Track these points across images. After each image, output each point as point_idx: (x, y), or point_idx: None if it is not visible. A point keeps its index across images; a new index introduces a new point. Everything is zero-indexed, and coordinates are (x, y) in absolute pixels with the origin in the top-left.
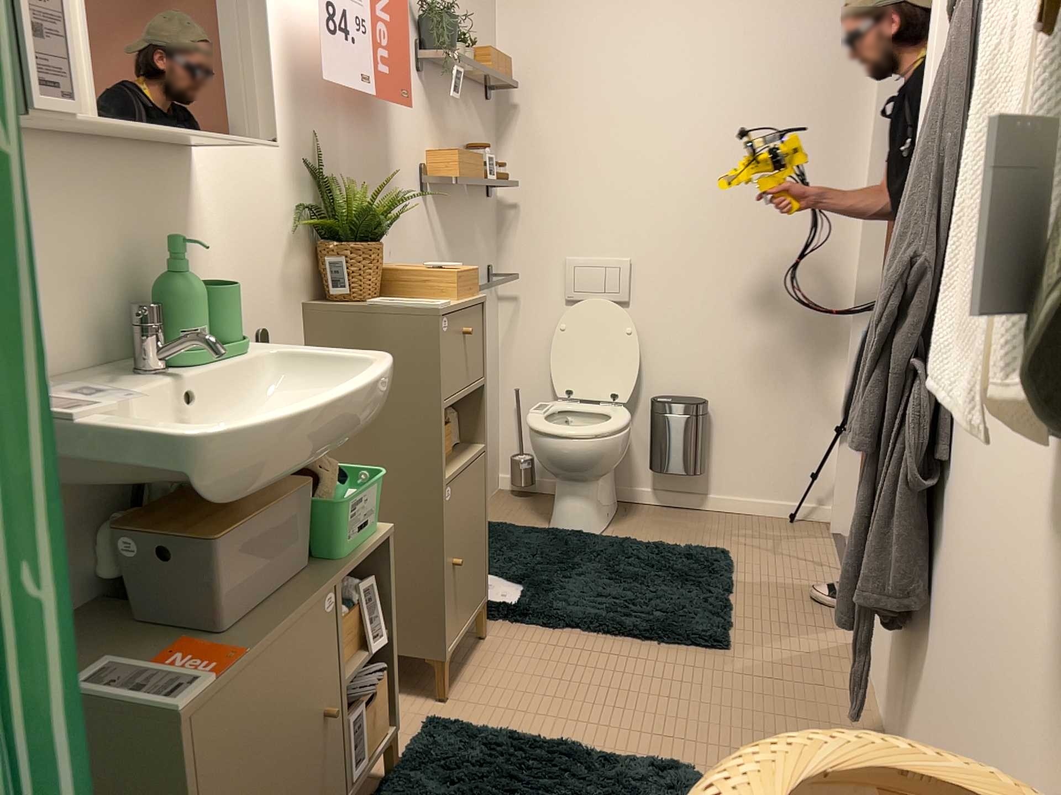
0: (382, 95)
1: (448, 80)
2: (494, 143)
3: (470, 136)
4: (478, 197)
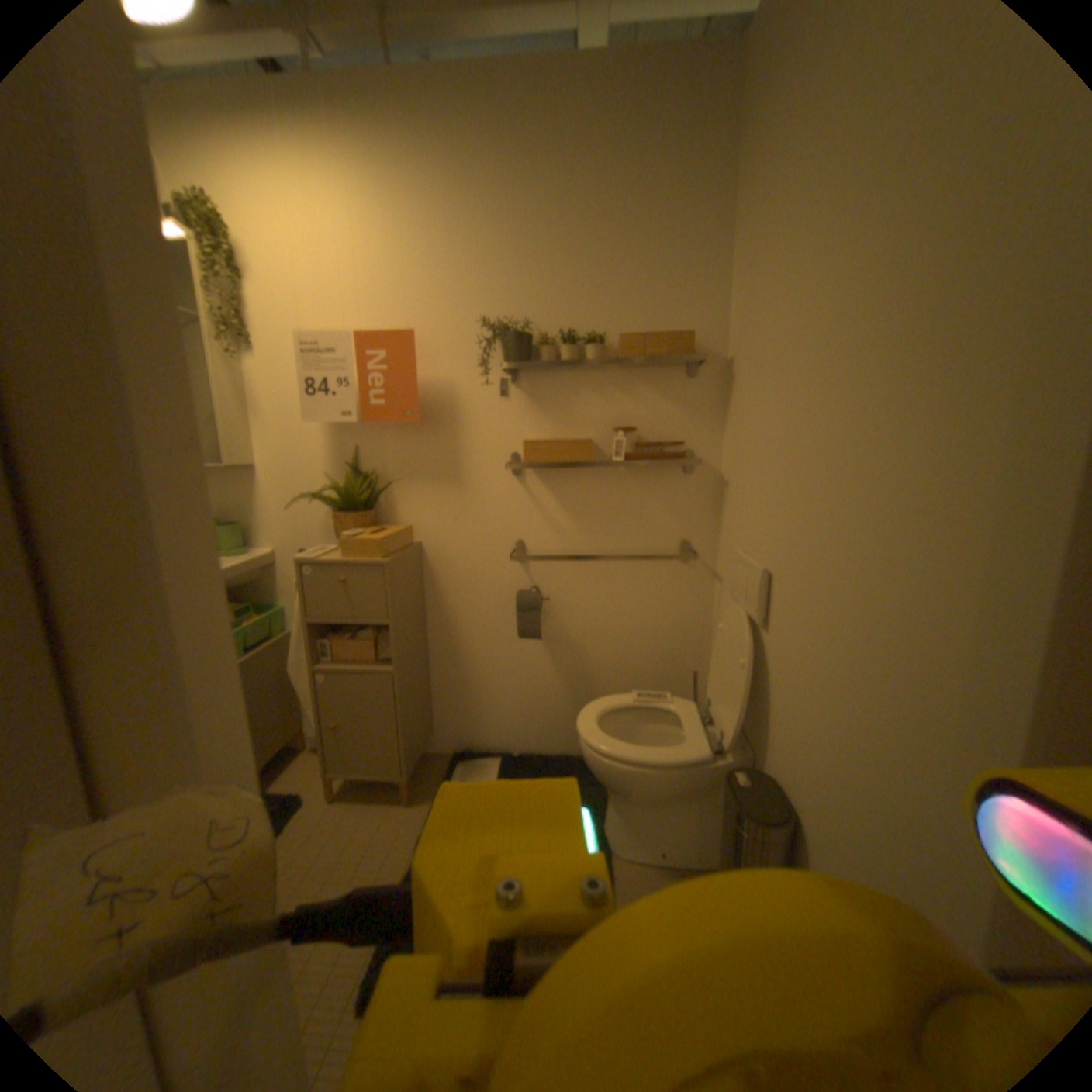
0: (373, 416)
1: (579, 370)
2: (715, 411)
3: (637, 413)
4: (655, 470)
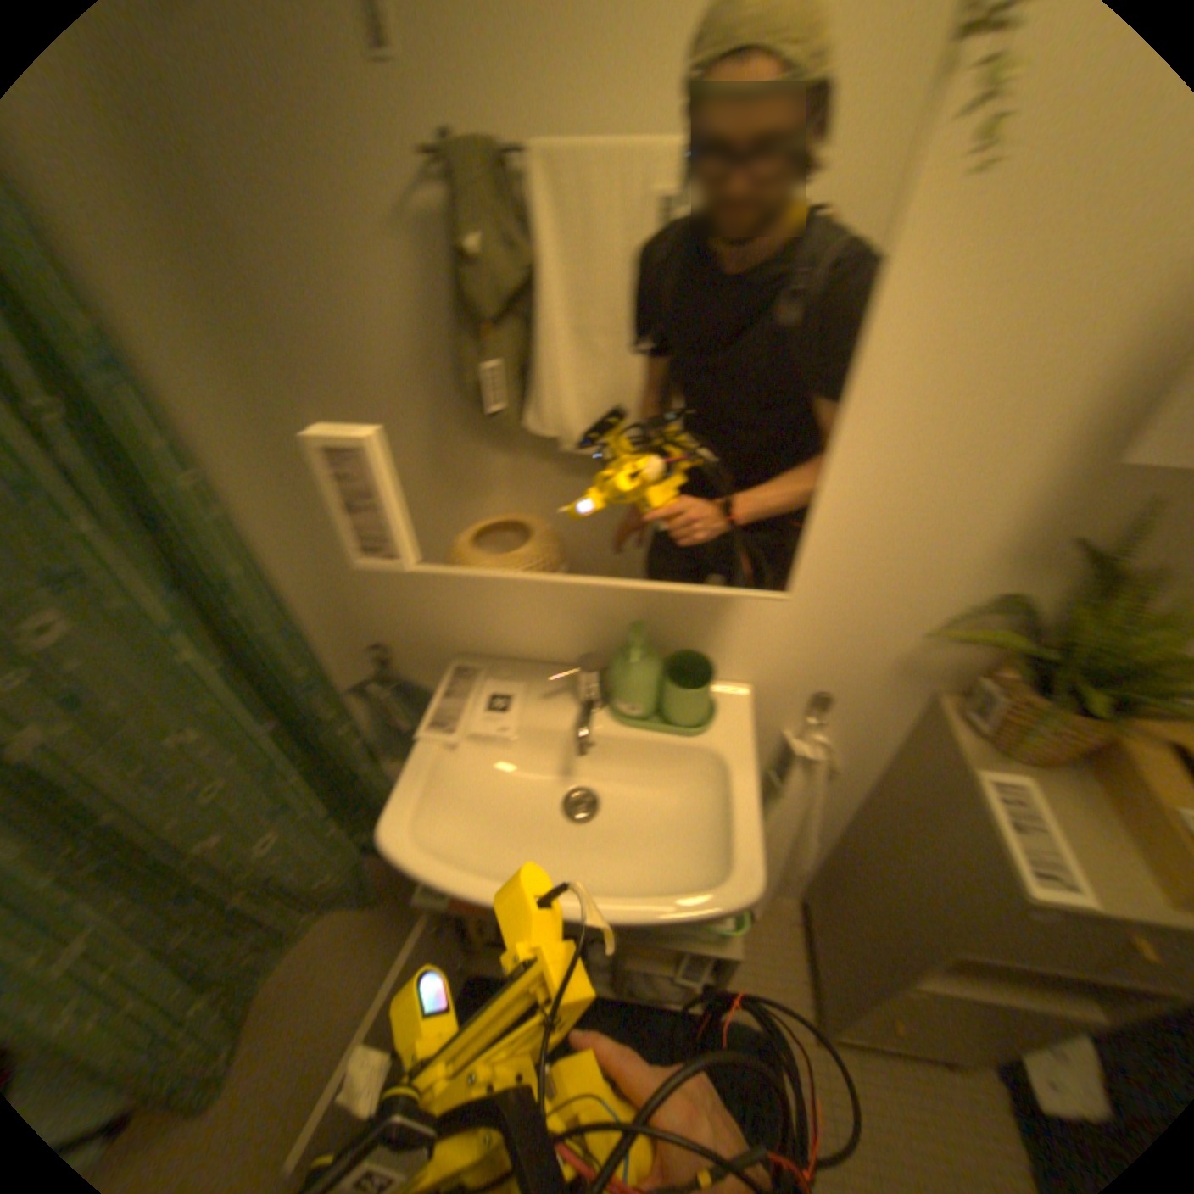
0: None
1: None
2: None
3: None
4: None
